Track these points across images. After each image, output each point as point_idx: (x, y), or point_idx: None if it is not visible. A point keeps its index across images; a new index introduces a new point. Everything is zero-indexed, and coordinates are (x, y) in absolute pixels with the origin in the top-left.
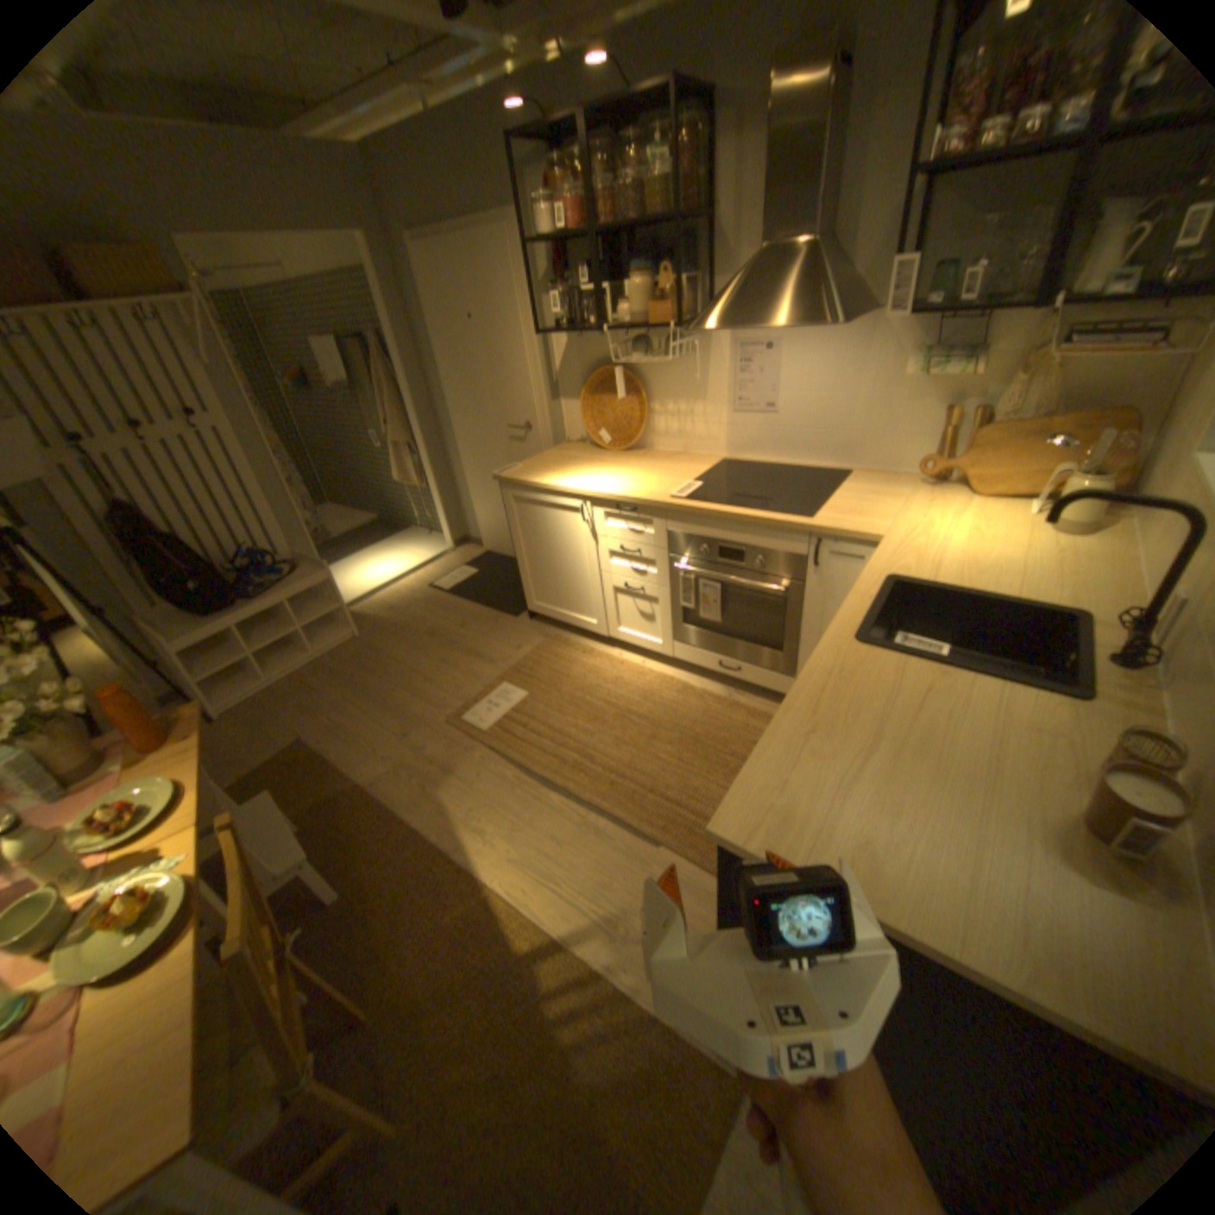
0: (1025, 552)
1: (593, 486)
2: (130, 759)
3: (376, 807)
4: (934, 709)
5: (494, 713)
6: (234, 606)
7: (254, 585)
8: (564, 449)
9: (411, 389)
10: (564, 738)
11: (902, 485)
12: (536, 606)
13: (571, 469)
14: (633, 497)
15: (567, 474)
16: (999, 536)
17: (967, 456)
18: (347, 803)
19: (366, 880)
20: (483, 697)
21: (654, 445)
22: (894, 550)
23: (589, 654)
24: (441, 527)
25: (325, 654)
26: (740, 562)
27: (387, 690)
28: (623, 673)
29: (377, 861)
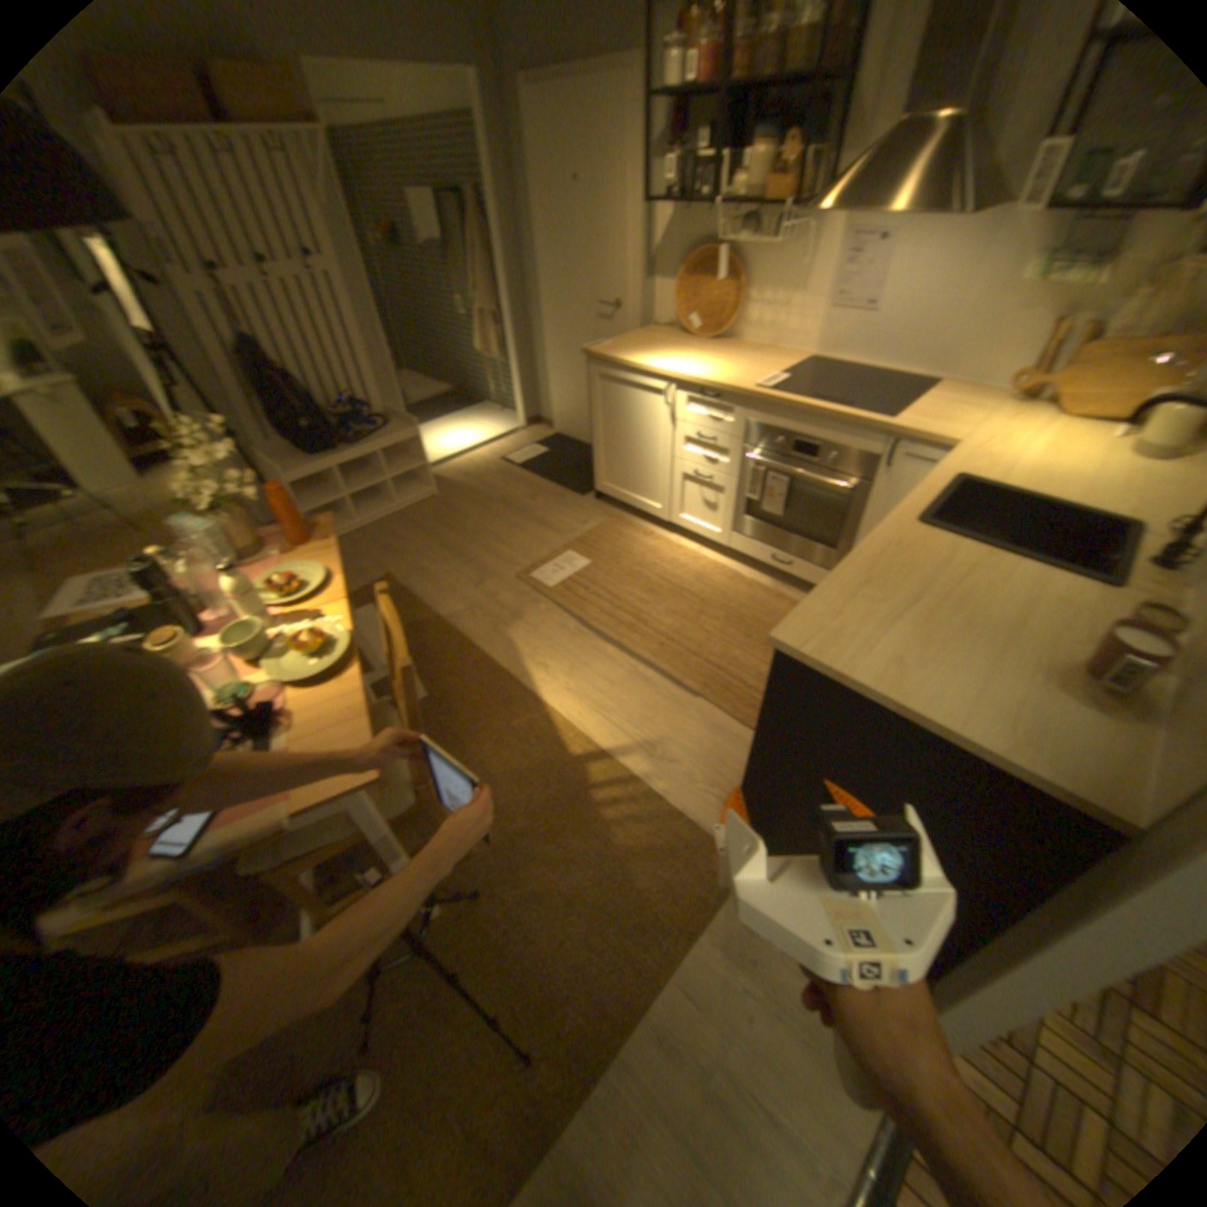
0: (1097, 470)
1: (679, 370)
2: (281, 549)
3: (454, 636)
4: (975, 580)
5: (557, 576)
6: (334, 451)
7: (350, 435)
8: (650, 333)
9: (501, 256)
10: (620, 604)
11: (988, 399)
12: (601, 488)
13: (657, 353)
14: (718, 384)
15: (653, 357)
16: (1074, 454)
17: (1064, 375)
18: (429, 630)
19: (447, 688)
20: (548, 561)
21: (741, 337)
22: (968, 456)
23: (648, 537)
24: (513, 405)
25: (405, 509)
26: (811, 460)
27: (462, 546)
28: (677, 558)
29: (456, 676)
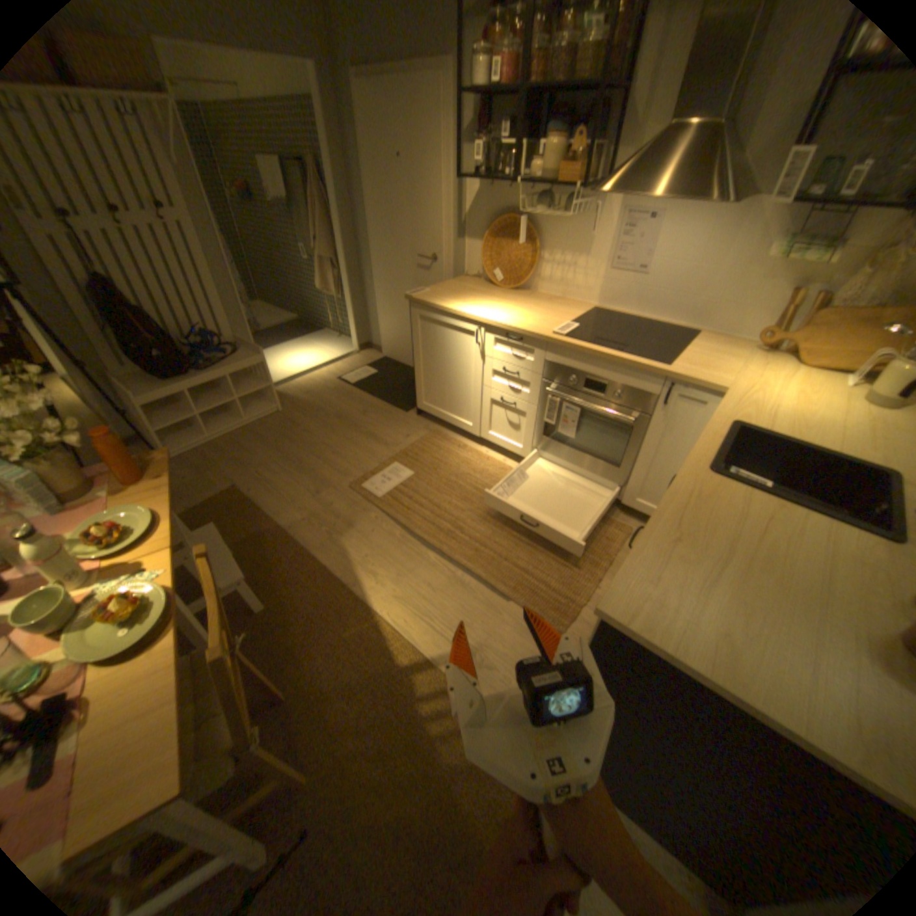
0: (844, 417)
1: (489, 316)
2: (114, 489)
3: (294, 546)
4: (776, 535)
5: (387, 485)
6: (188, 376)
7: (204, 361)
8: (463, 282)
9: (339, 213)
10: (441, 511)
11: (742, 349)
12: (424, 406)
13: (470, 299)
14: (522, 329)
15: (467, 303)
16: (822, 401)
17: (802, 332)
18: (272, 540)
19: (286, 599)
20: (379, 472)
21: (538, 288)
22: (738, 402)
23: (463, 449)
24: (350, 333)
25: (255, 423)
26: (601, 394)
27: (304, 457)
28: (489, 468)
29: (294, 586)
